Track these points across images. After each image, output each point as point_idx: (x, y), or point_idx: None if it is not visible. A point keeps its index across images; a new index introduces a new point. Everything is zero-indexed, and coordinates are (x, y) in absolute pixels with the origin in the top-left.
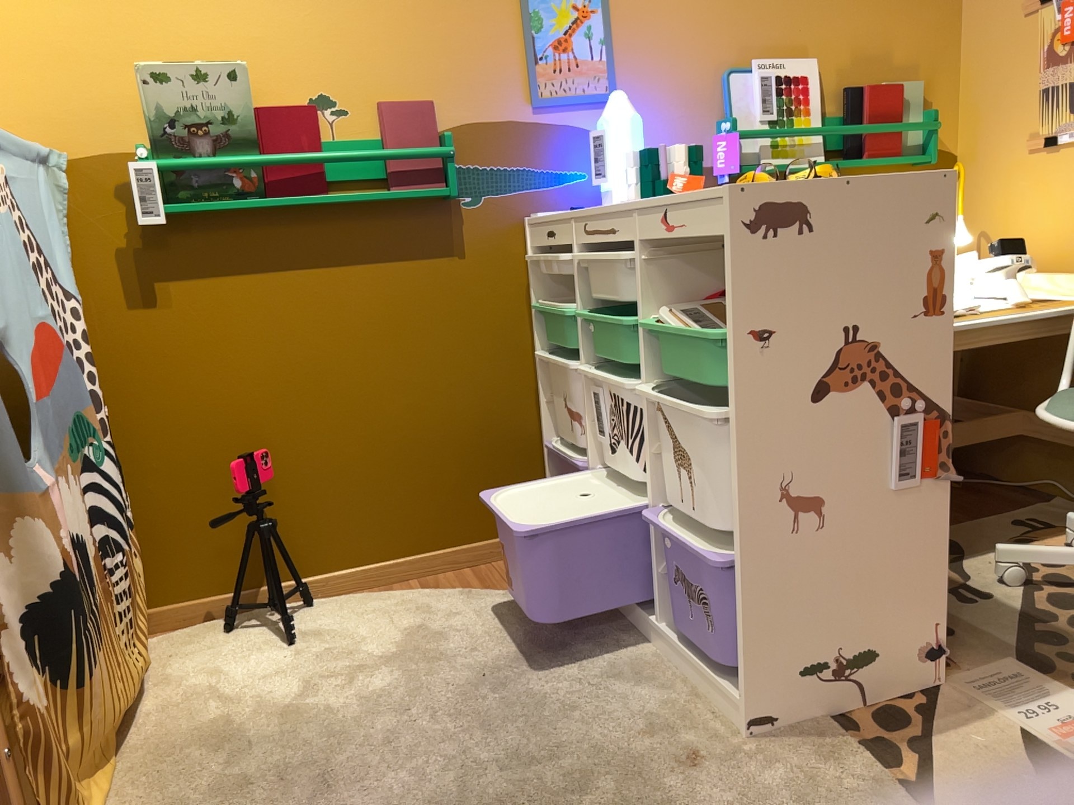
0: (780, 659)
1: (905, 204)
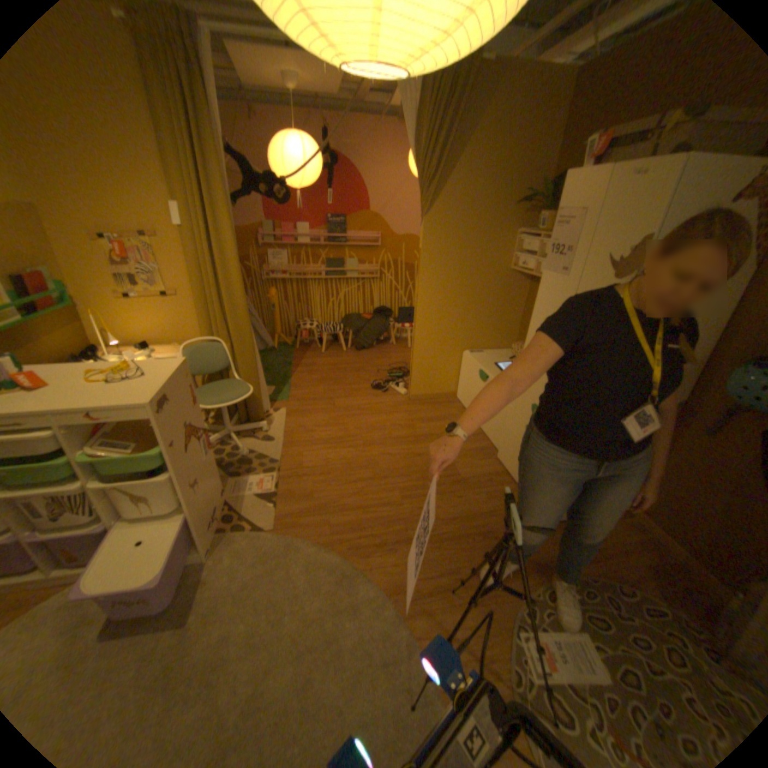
0: (203, 529)
1: (181, 374)
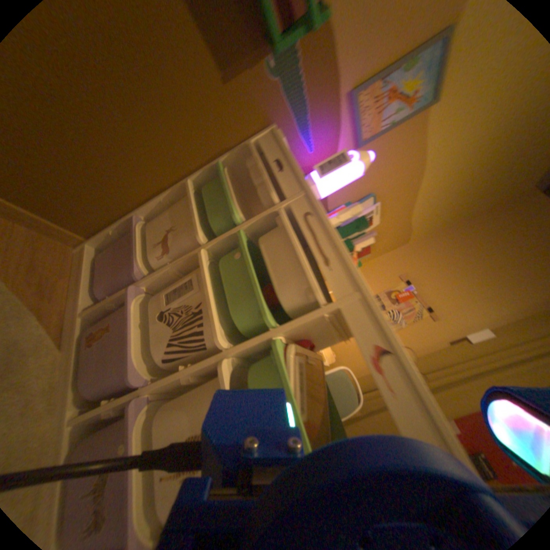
0: None
1: None
